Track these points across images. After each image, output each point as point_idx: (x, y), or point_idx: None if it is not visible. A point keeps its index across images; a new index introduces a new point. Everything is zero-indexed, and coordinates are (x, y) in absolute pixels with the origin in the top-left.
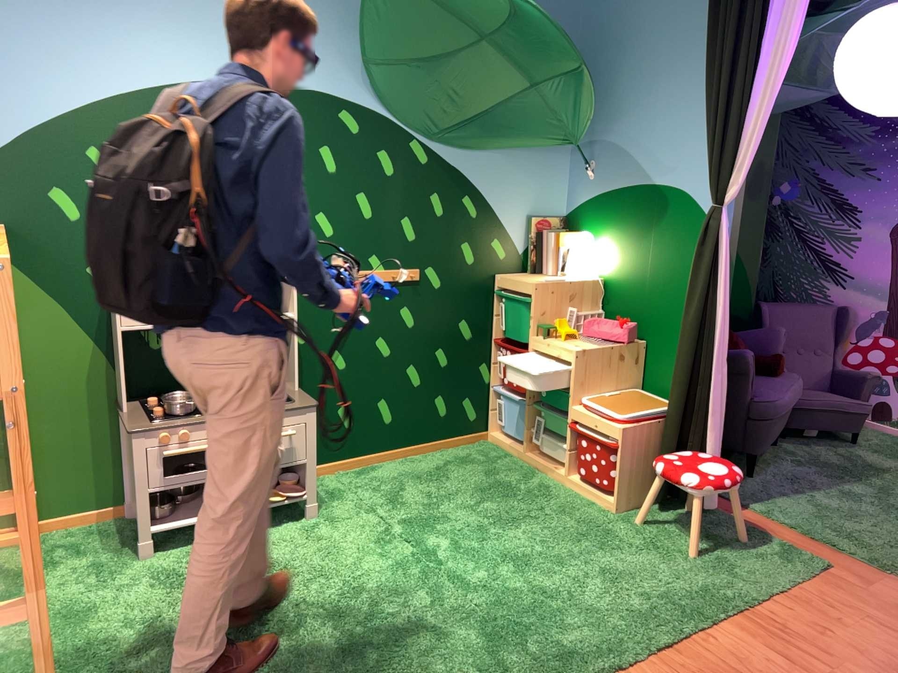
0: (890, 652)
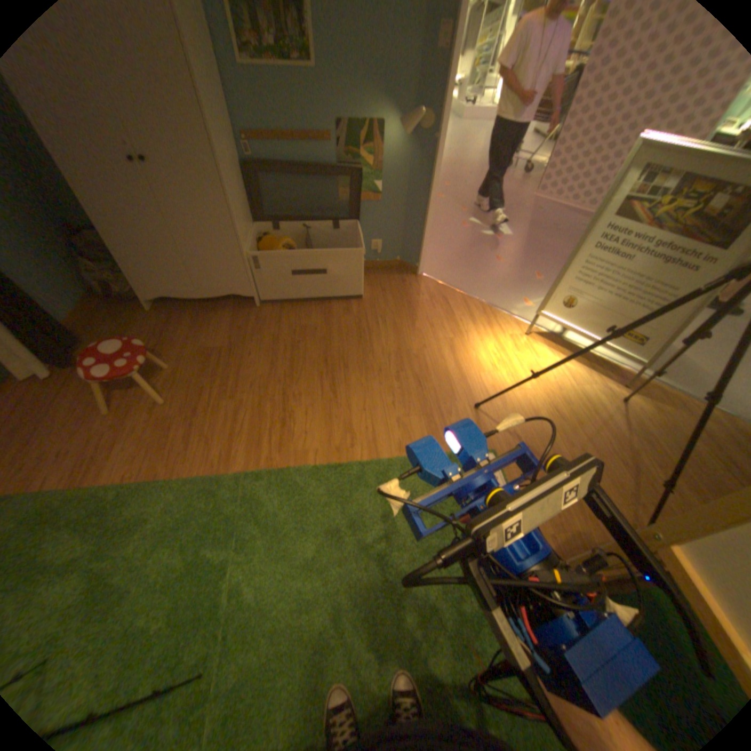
0: (64, 421)
